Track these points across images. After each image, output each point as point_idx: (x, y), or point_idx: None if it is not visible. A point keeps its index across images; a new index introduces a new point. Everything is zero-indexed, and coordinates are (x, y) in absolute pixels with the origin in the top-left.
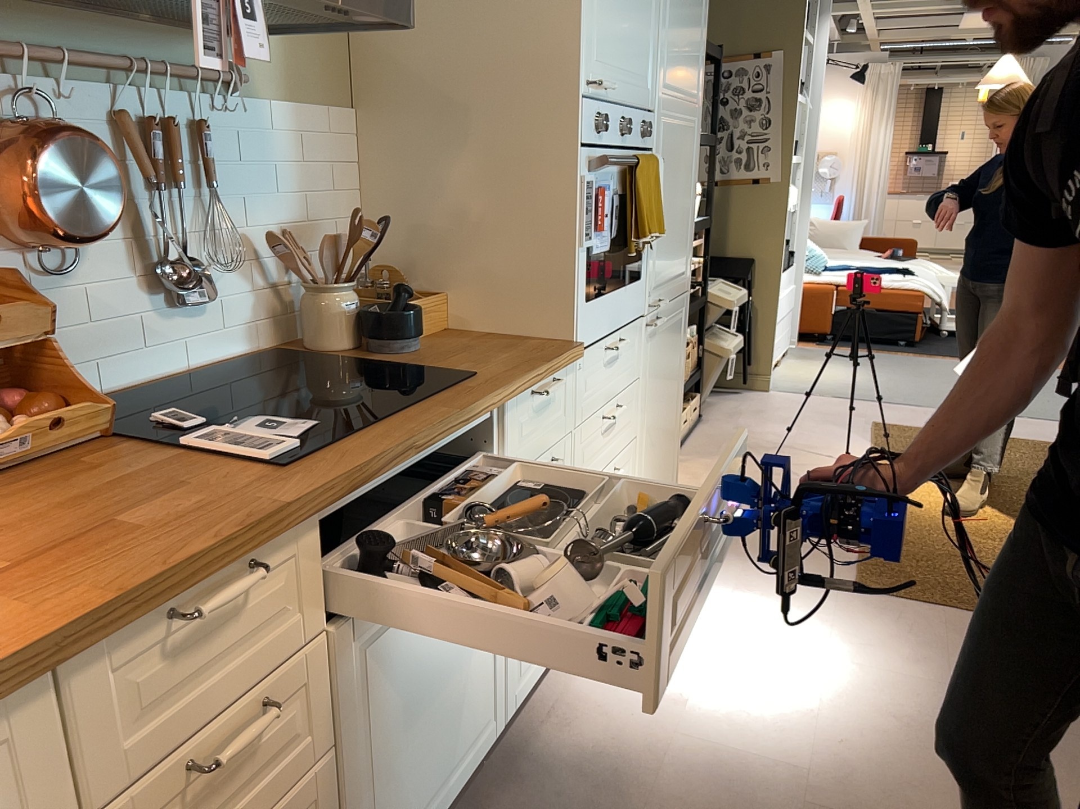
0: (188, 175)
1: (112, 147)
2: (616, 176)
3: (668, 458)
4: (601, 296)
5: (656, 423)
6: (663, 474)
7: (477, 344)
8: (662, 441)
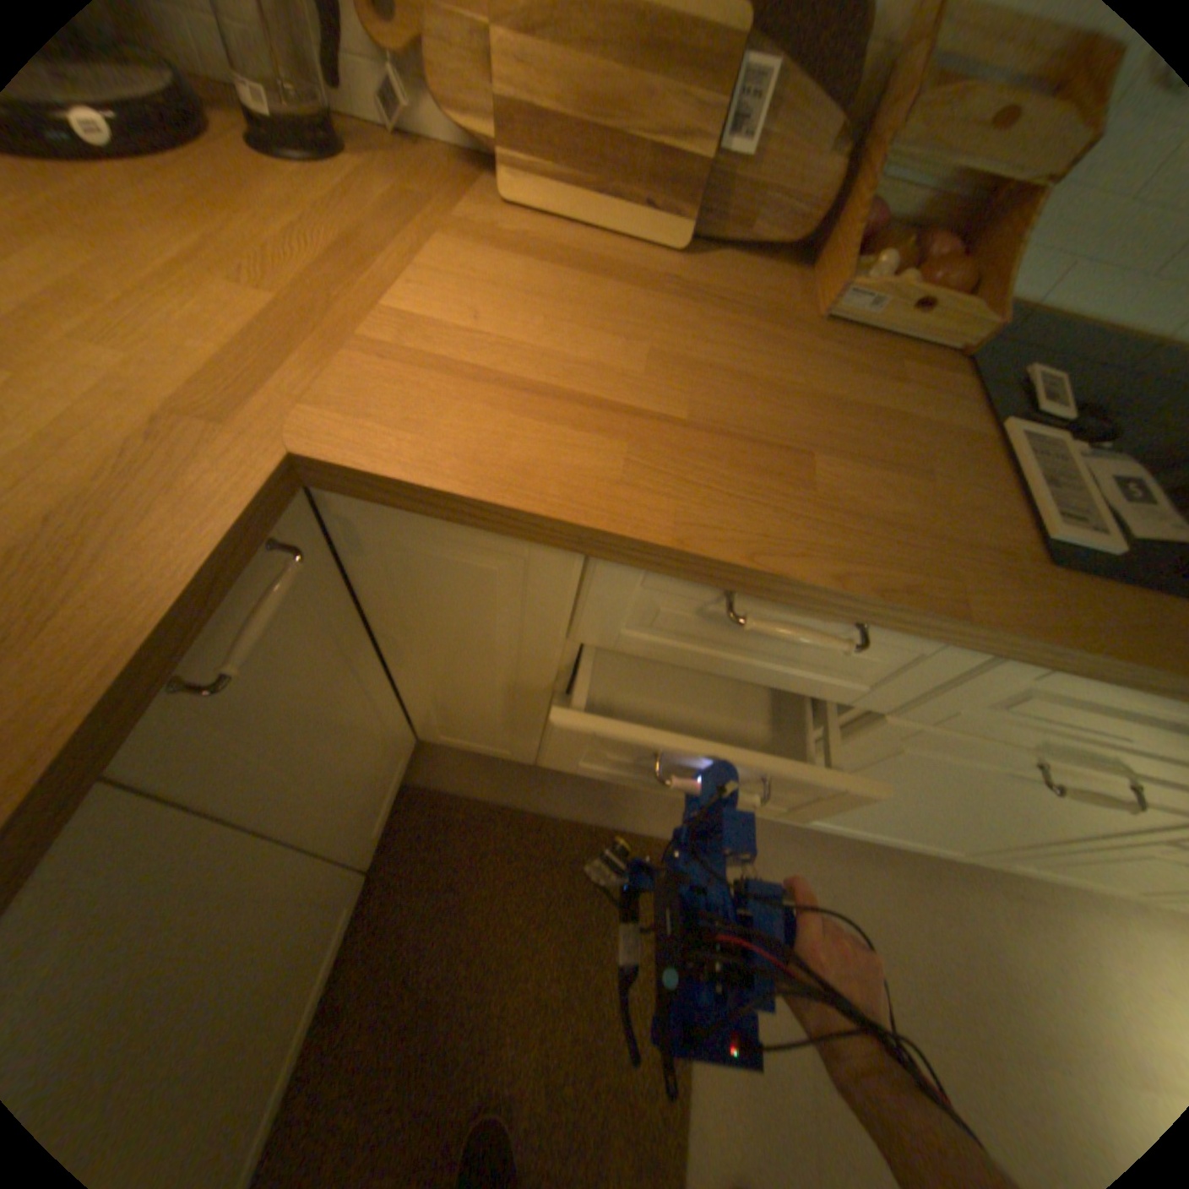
0: None
1: None
2: None
3: None
4: None
5: None
6: None
7: None
8: None
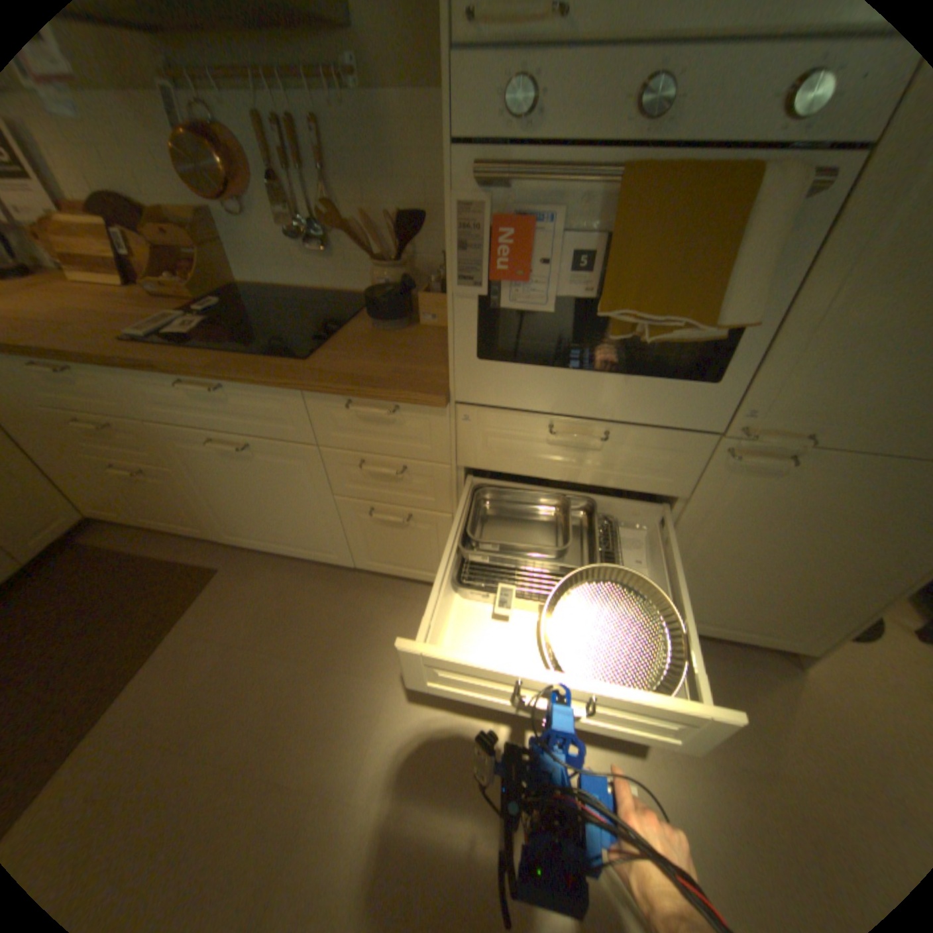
0: (302, 156)
1: (250, 135)
2: (604, 192)
3: (798, 622)
4: (541, 365)
5: (743, 568)
6: (763, 624)
7: (417, 348)
8: (769, 595)
